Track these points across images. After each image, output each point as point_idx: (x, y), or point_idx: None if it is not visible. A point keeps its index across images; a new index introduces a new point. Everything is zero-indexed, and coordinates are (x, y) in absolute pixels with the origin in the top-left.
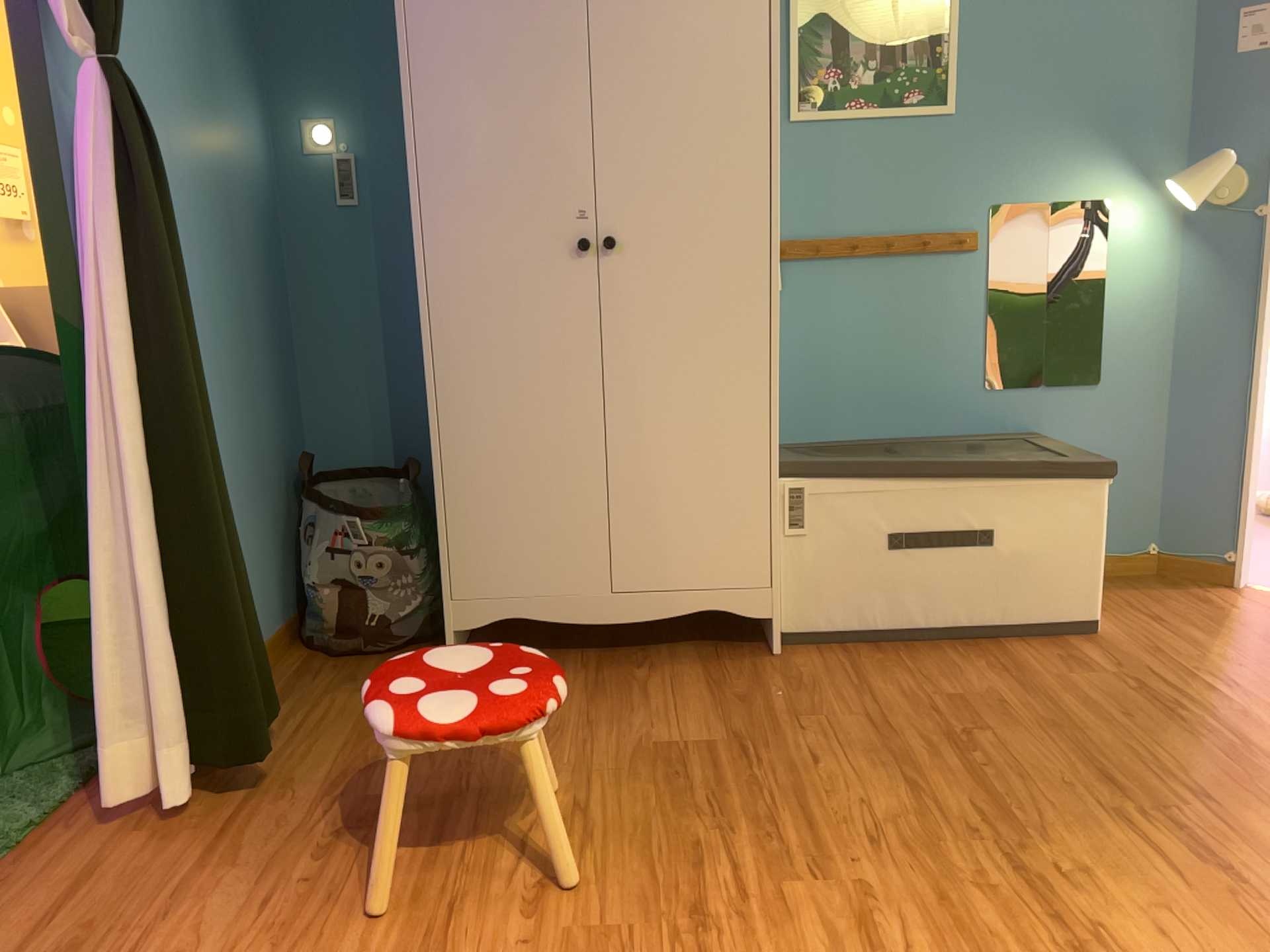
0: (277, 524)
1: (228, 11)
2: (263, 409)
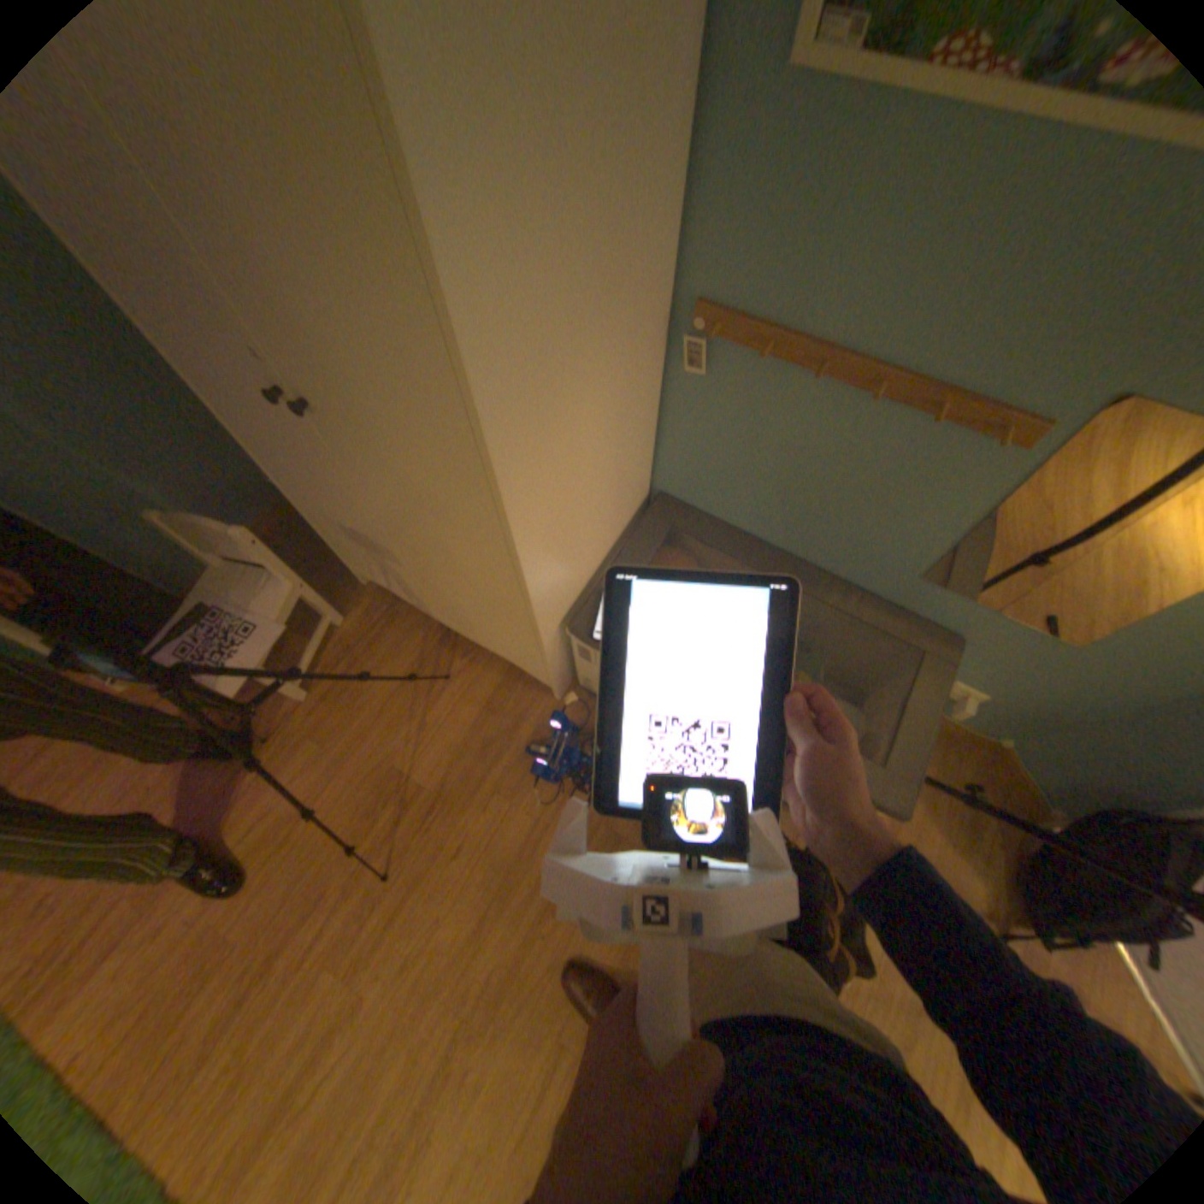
0: None
1: None
2: None
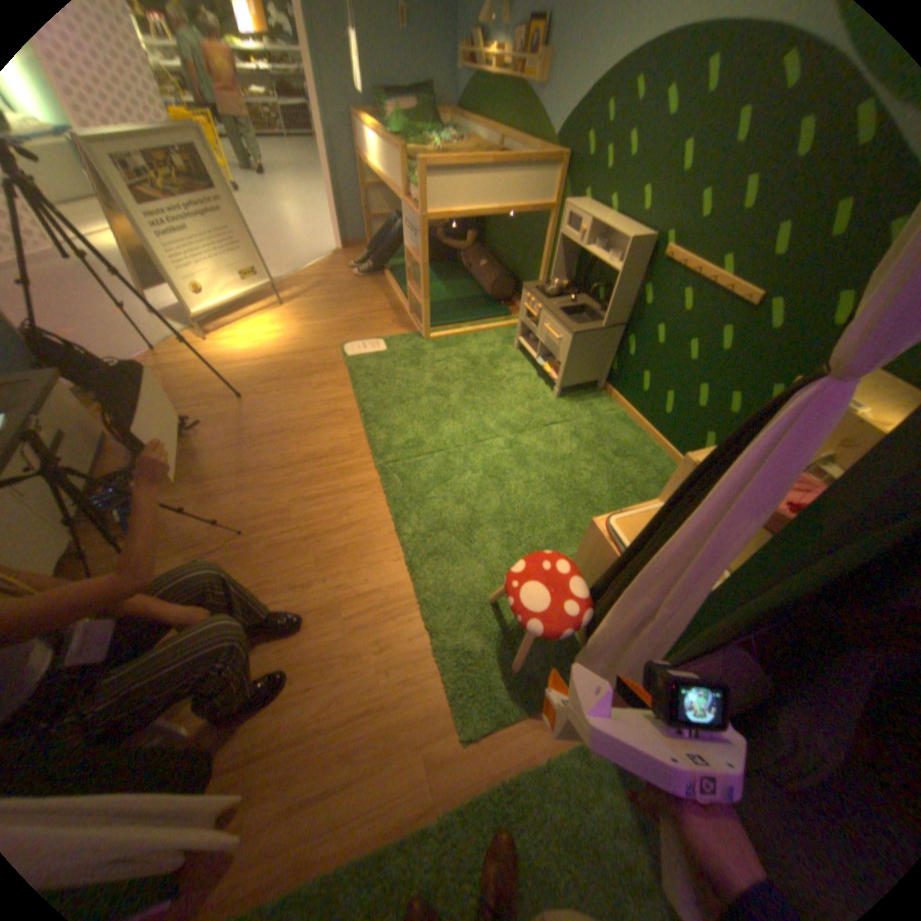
0: None
1: None
2: None
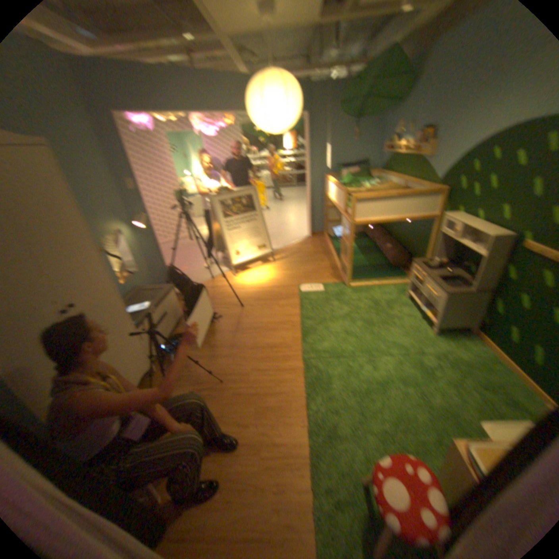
0: None
1: None
2: None
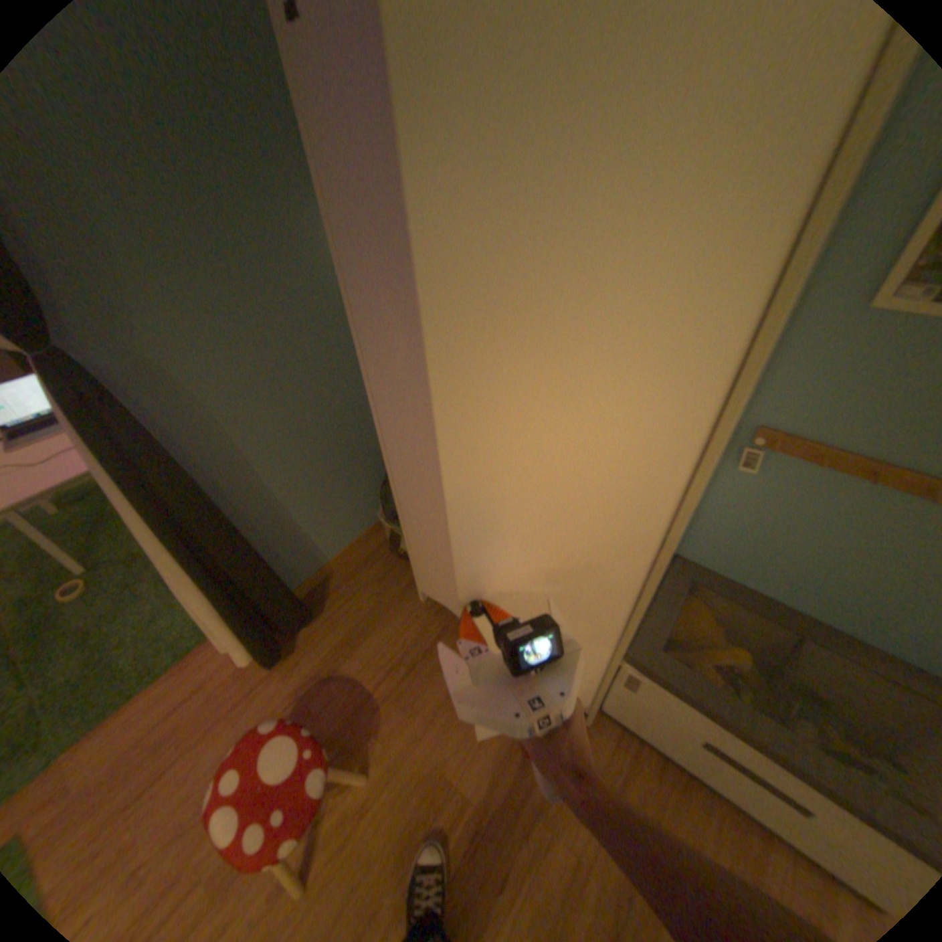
0: (372, 480)
1: (292, 135)
2: (357, 429)
